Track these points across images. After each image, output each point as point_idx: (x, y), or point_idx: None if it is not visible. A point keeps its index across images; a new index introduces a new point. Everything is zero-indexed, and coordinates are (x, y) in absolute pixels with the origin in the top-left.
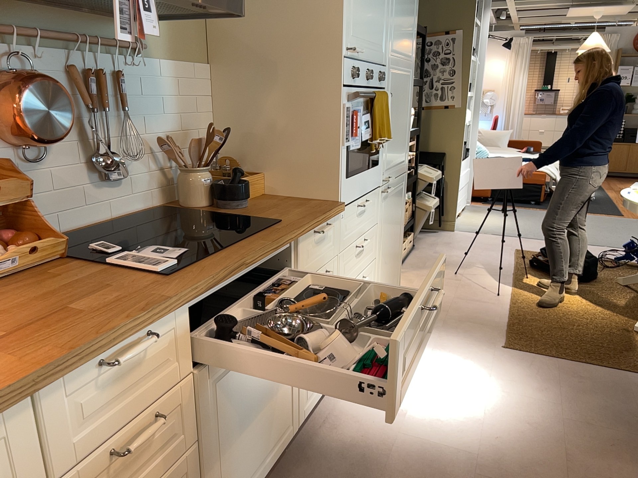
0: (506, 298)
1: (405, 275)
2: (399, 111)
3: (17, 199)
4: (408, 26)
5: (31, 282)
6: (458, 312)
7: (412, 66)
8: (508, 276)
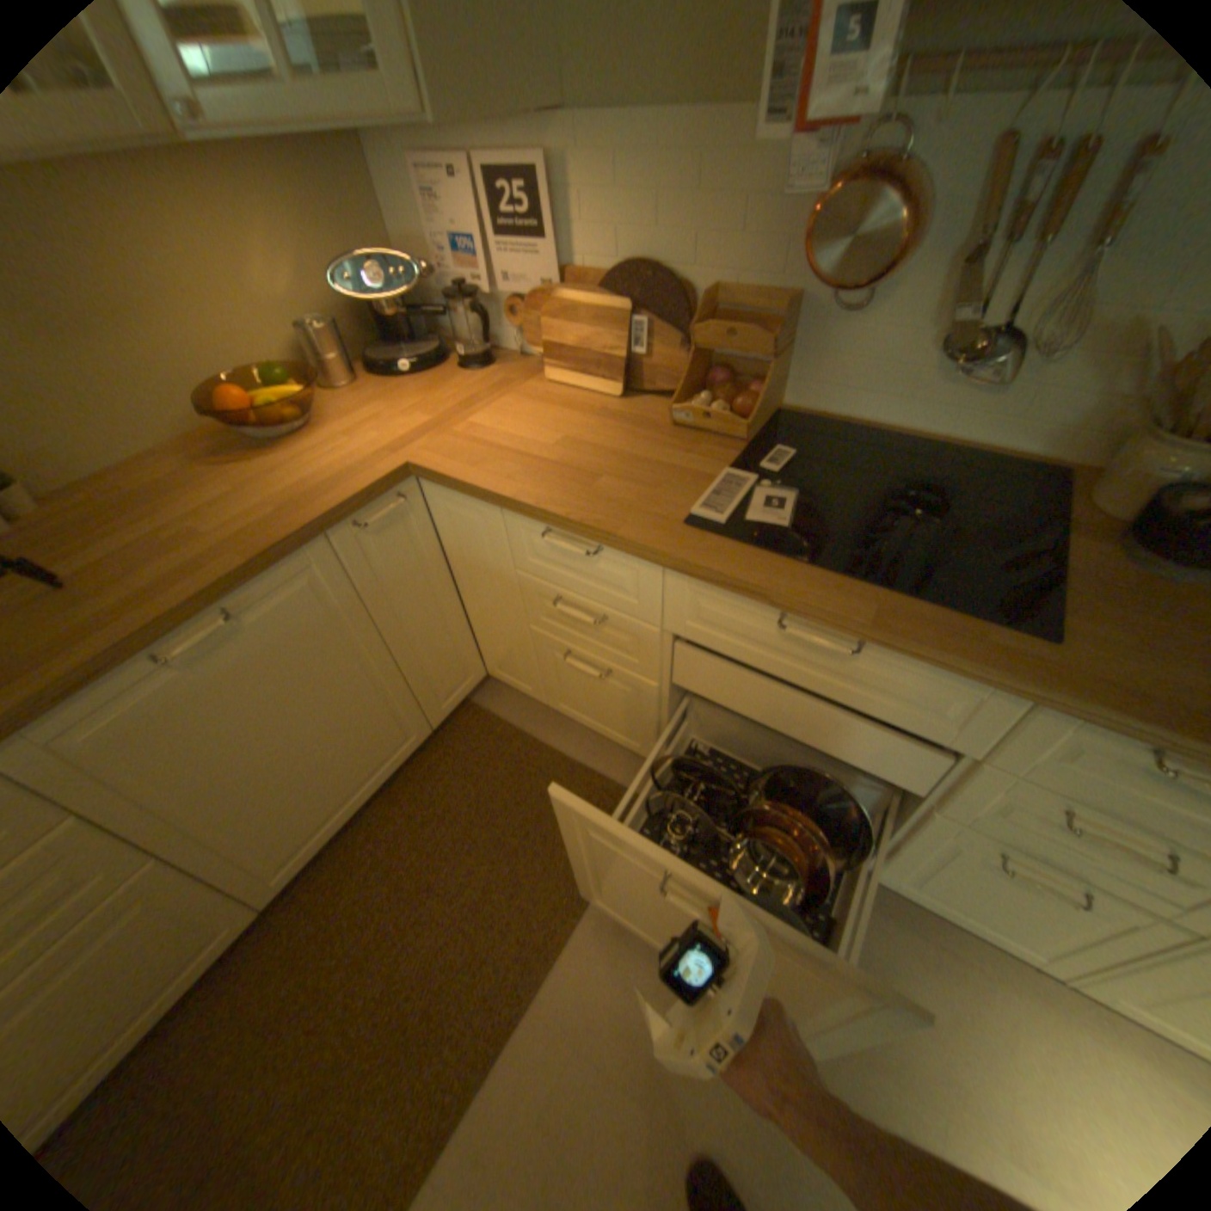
0: None
1: None
2: None
3: (762, 352)
4: None
5: (675, 444)
6: None
7: None
8: None
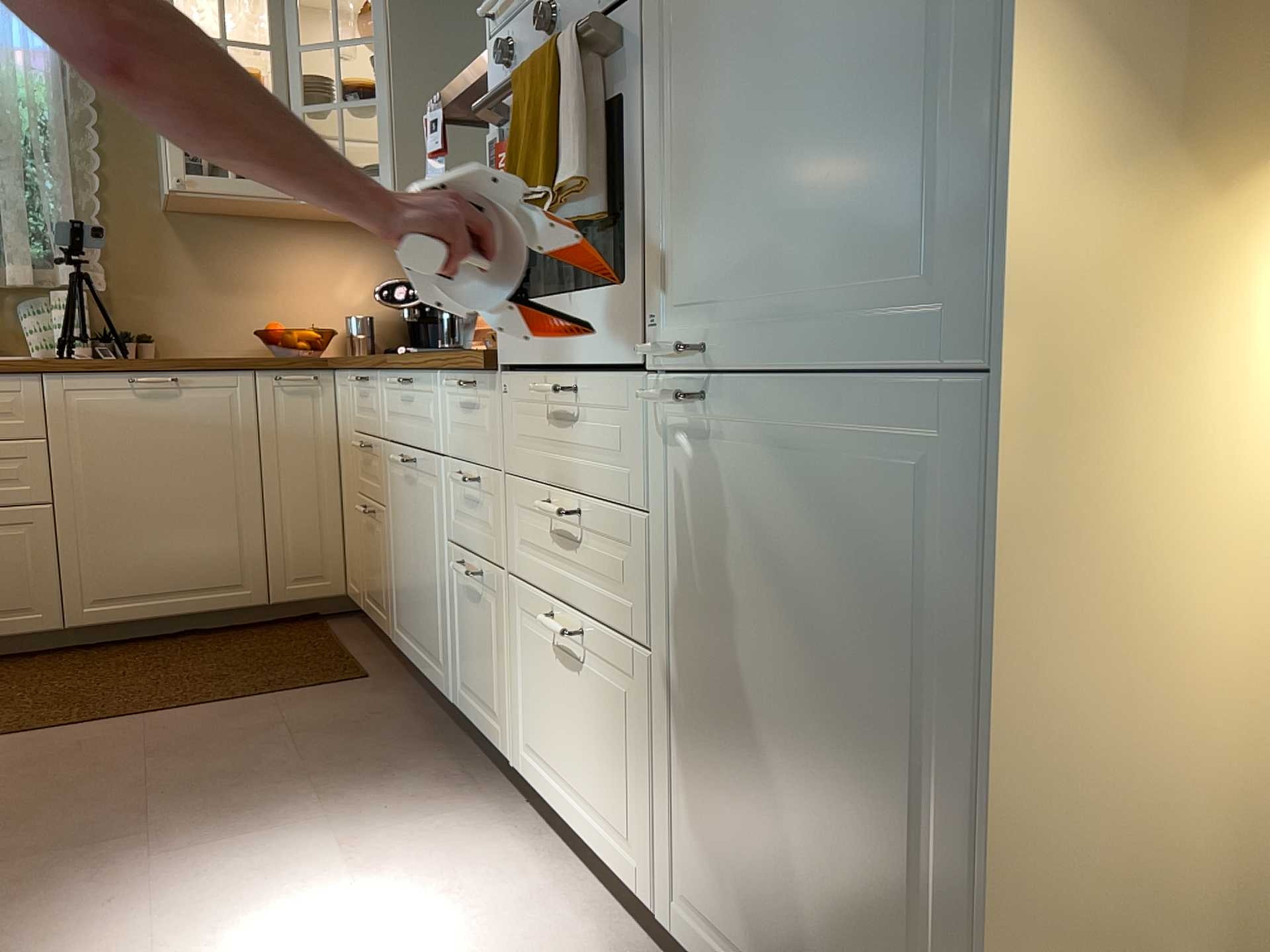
0: None
1: None
2: (778, 6)
3: None
4: None
5: None
6: None
7: None
8: None
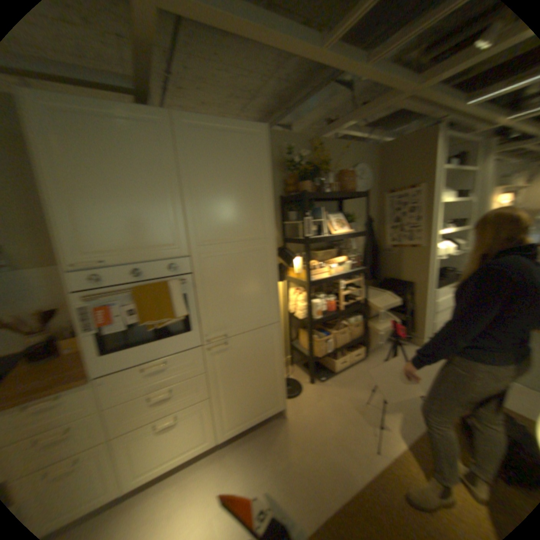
0: (383, 463)
1: (321, 391)
2: (234, 282)
3: None
4: (242, 213)
5: None
6: (314, 460)
7: (265, 241)
8: (419, 429)
